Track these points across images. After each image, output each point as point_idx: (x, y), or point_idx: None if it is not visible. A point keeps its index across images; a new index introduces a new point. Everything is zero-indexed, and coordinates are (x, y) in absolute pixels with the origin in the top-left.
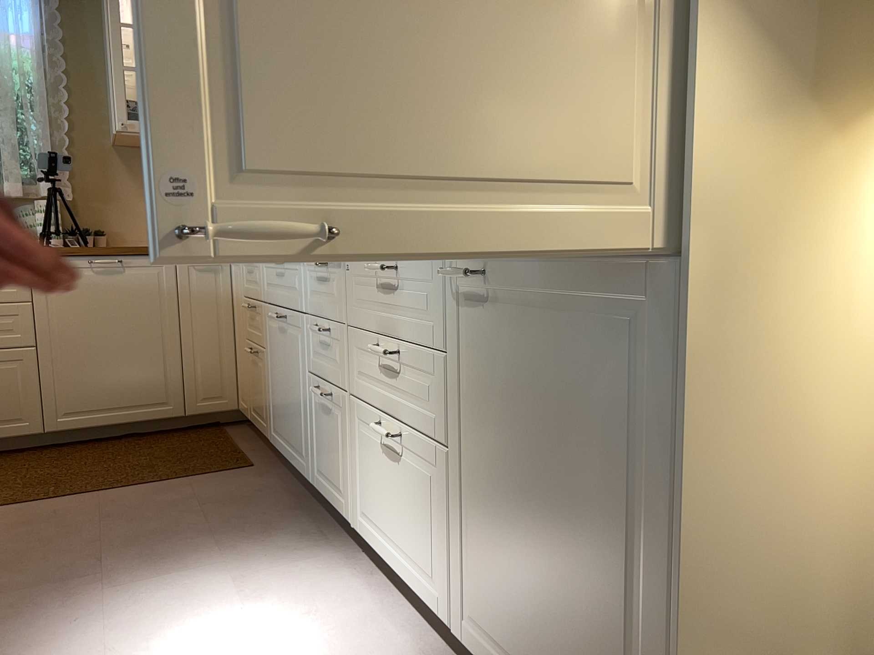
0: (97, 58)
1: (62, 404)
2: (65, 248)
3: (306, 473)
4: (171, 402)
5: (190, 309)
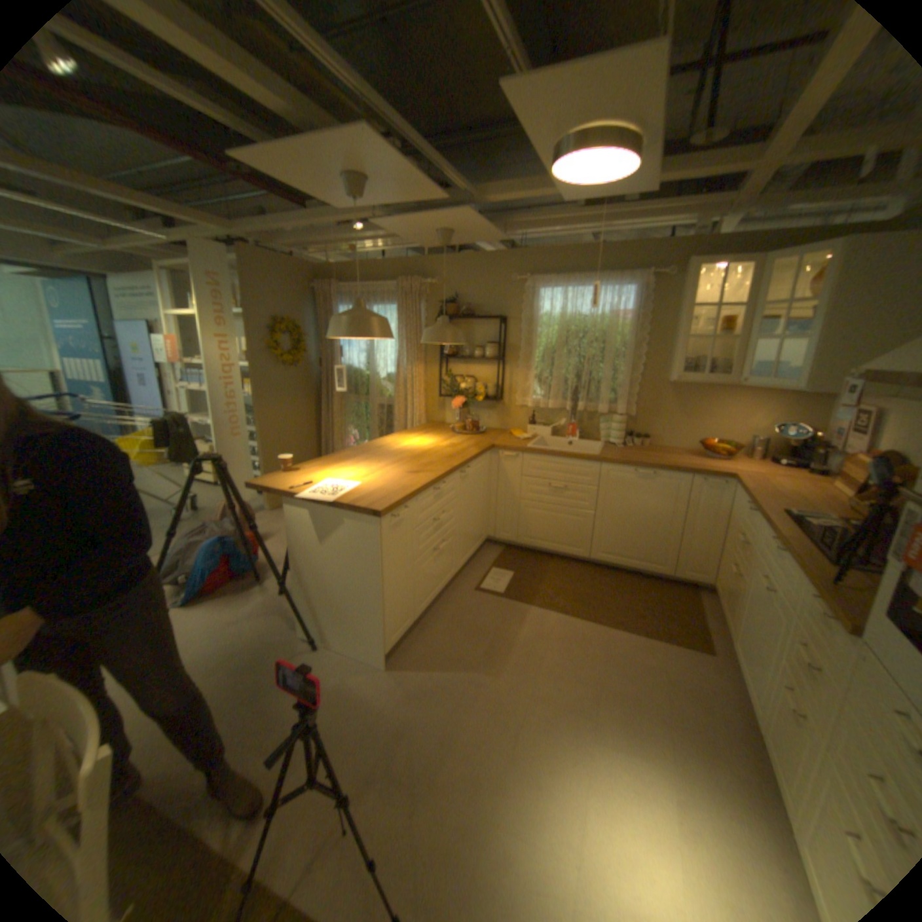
0: (670, 320)
1: (601, 546)
2: (622, 447)
3: (759, 720)
4: (666, 566)
5: (695, 512)
